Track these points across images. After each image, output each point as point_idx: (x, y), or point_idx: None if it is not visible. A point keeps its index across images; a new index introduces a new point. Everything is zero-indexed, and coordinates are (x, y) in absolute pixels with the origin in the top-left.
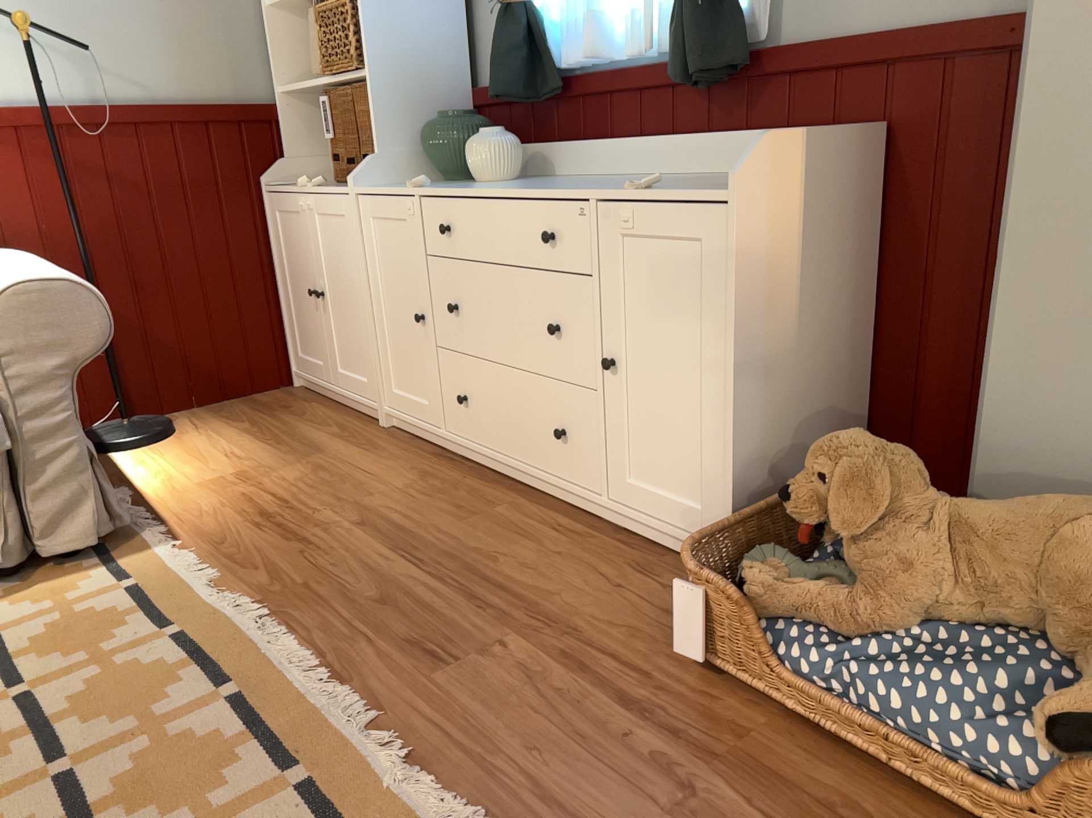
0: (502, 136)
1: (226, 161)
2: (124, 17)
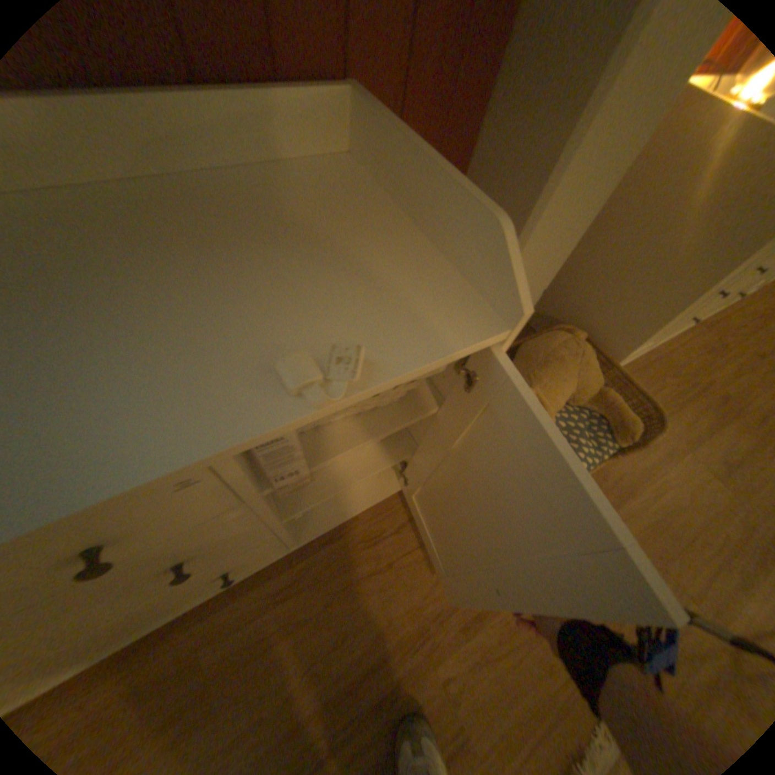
0: None
1: None
2: None
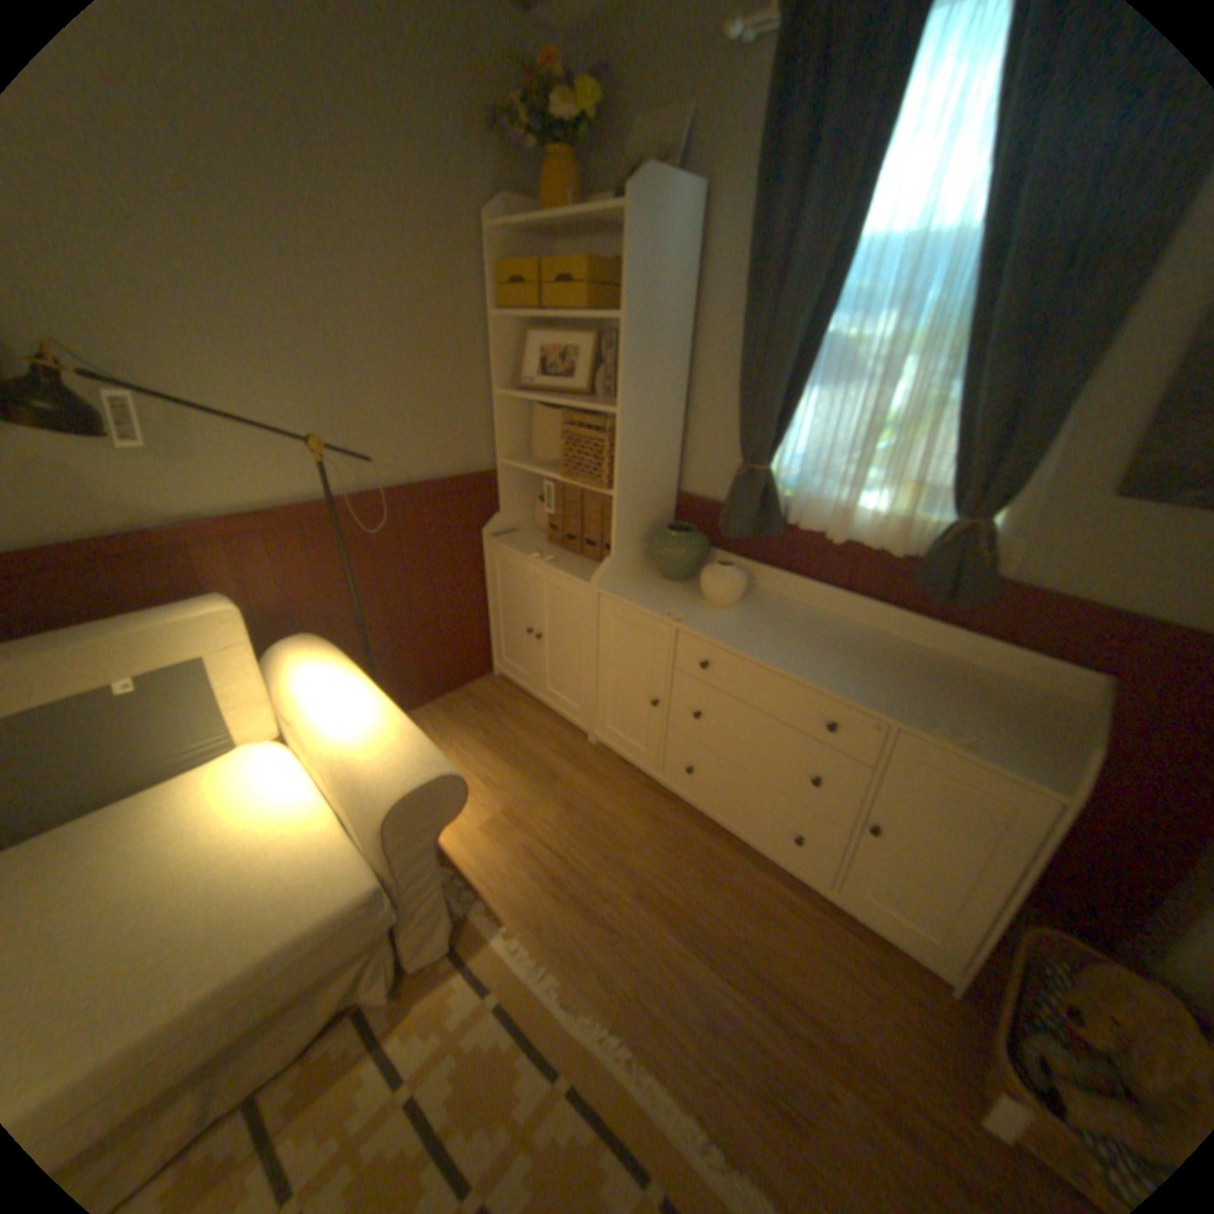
0: (739, 573)
1: (456, 519)
2: (383, 410)
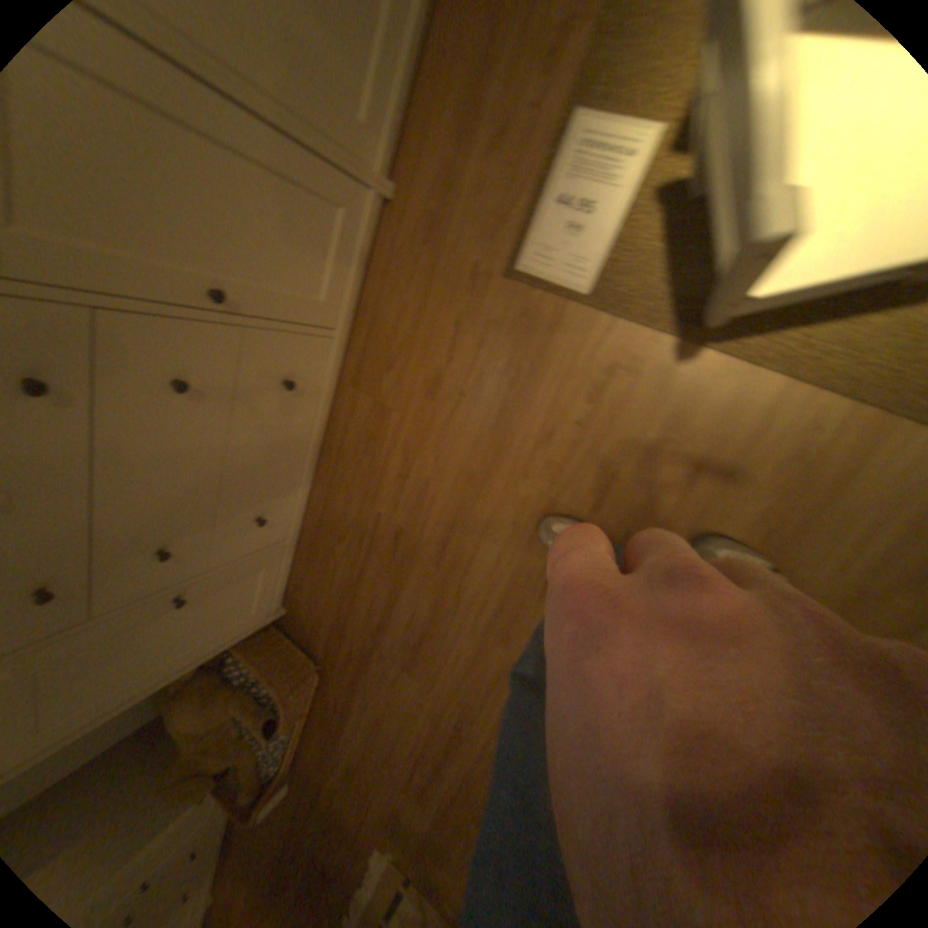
0: None
1: None
2: None
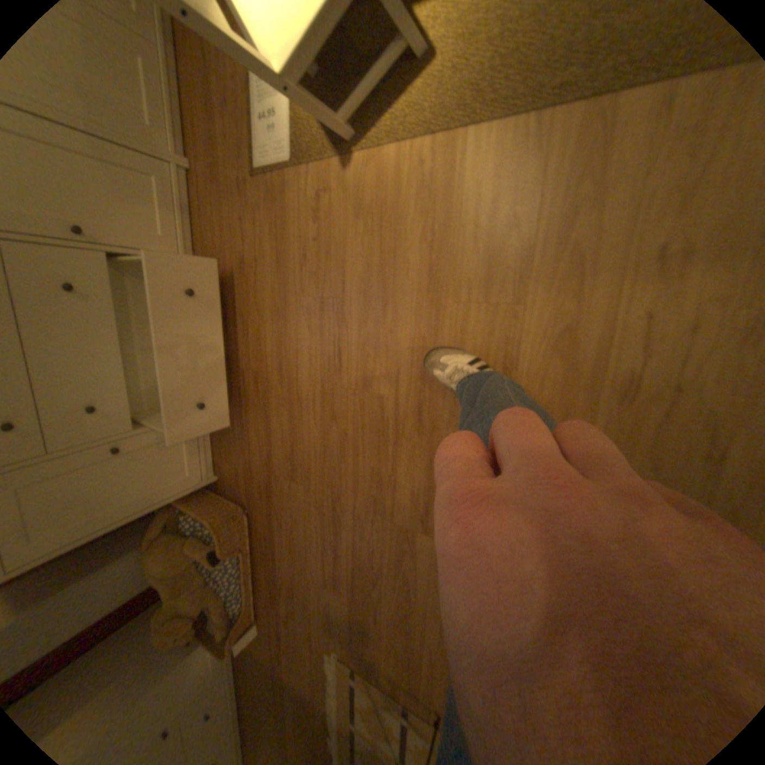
0: None
1: None
2: None
